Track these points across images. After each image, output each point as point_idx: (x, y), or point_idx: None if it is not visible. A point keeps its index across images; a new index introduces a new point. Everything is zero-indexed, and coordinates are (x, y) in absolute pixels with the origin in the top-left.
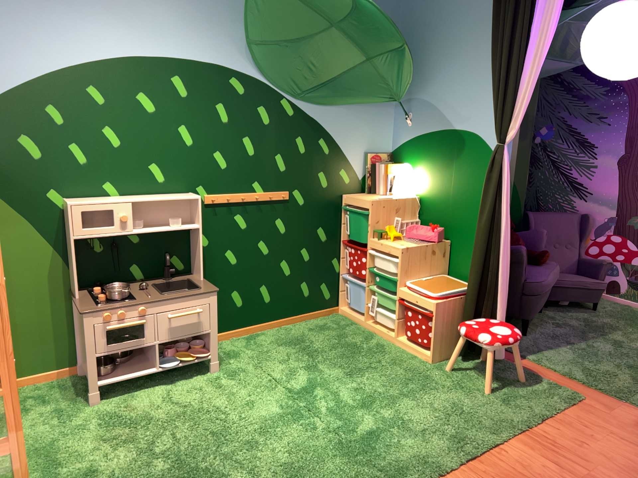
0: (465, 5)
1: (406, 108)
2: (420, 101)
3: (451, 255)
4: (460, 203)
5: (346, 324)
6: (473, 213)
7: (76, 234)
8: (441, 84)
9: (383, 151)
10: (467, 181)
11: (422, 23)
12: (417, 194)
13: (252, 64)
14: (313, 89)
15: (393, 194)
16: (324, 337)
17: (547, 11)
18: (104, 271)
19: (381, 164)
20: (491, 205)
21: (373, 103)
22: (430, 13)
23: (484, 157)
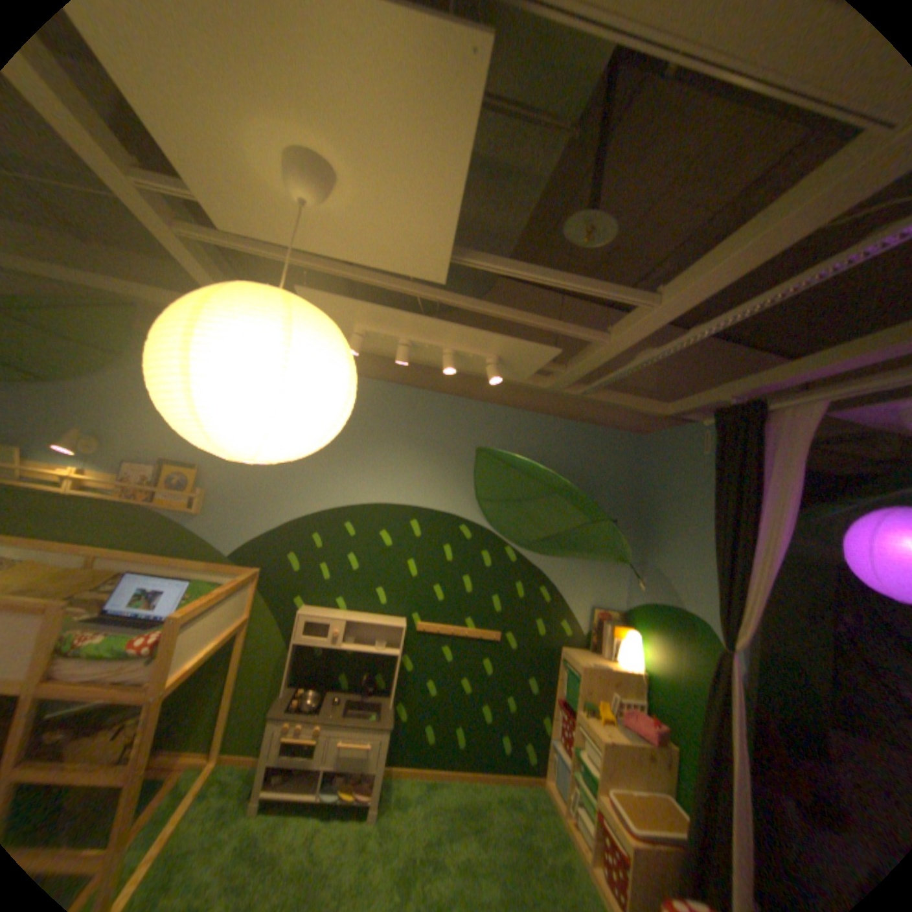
0: (696, 485)
1: (640, 571)
2: (653, 568)
3: (681, 771)
4: (692, 705)
5: (545, 812)
6: (706, 727)
7: (295, 642)
8: (673, 557)
9: (615, 610)
10: (699, 679)
11: (658, 493)
12: (647, 672)
13: (482, 516)
14: (538, 541)
15: (618, 663)
16: (510, 823)
17: (778, 511)
18: (317, 676)
19: (608, 626)
20: (716, 732)
21: (601, 562)
22: (665, 486)
23: (717, 658)
